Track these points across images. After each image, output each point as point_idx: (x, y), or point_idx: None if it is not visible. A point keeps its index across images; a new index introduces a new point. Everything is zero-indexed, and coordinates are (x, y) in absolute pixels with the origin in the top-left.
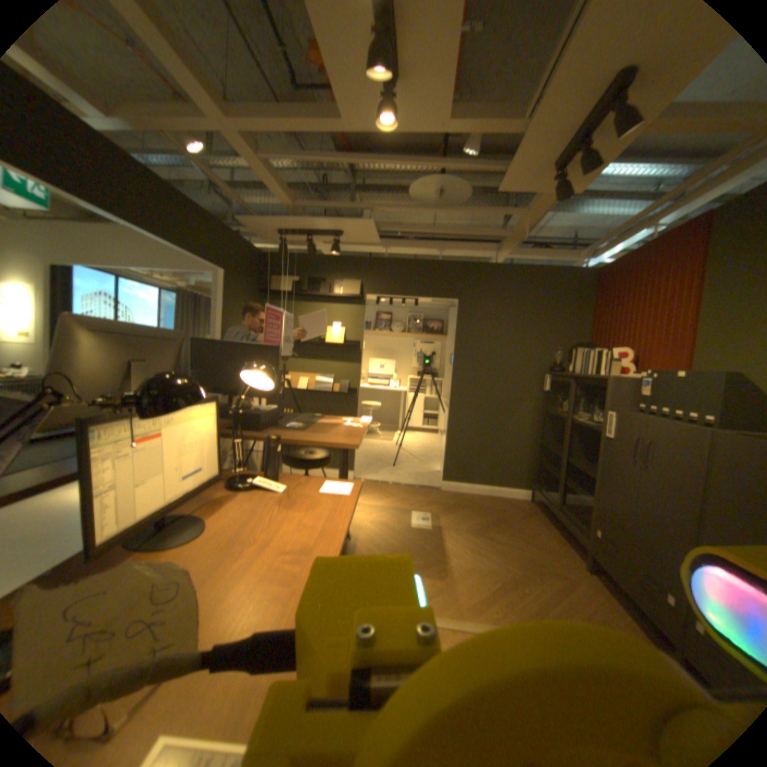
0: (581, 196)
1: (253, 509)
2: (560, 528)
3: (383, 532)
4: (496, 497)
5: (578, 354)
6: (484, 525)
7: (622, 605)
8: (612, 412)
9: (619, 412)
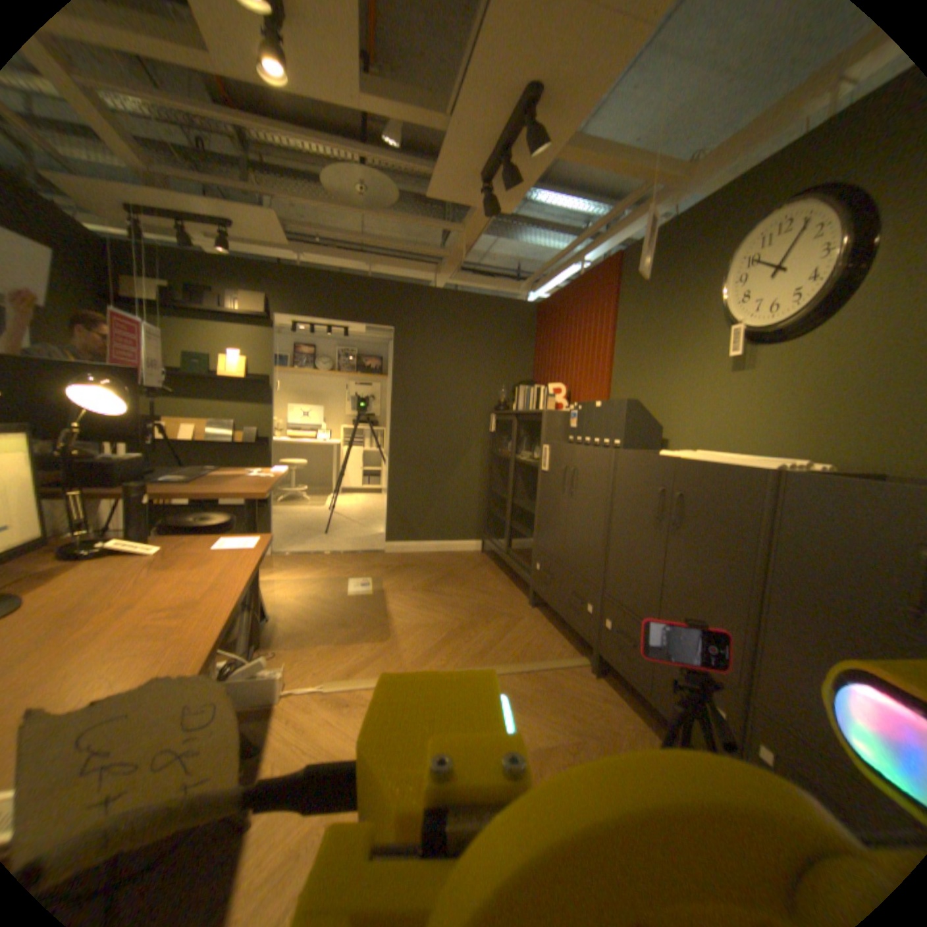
0: (519, 222)
1: (108, 575)
2: (508, 571)
3: (313, 606)
4: (446, 551)
5: (520, 392)
6: (432, 579)
7: (558, 626)
8: (546, 445)
9: (551, 444)
